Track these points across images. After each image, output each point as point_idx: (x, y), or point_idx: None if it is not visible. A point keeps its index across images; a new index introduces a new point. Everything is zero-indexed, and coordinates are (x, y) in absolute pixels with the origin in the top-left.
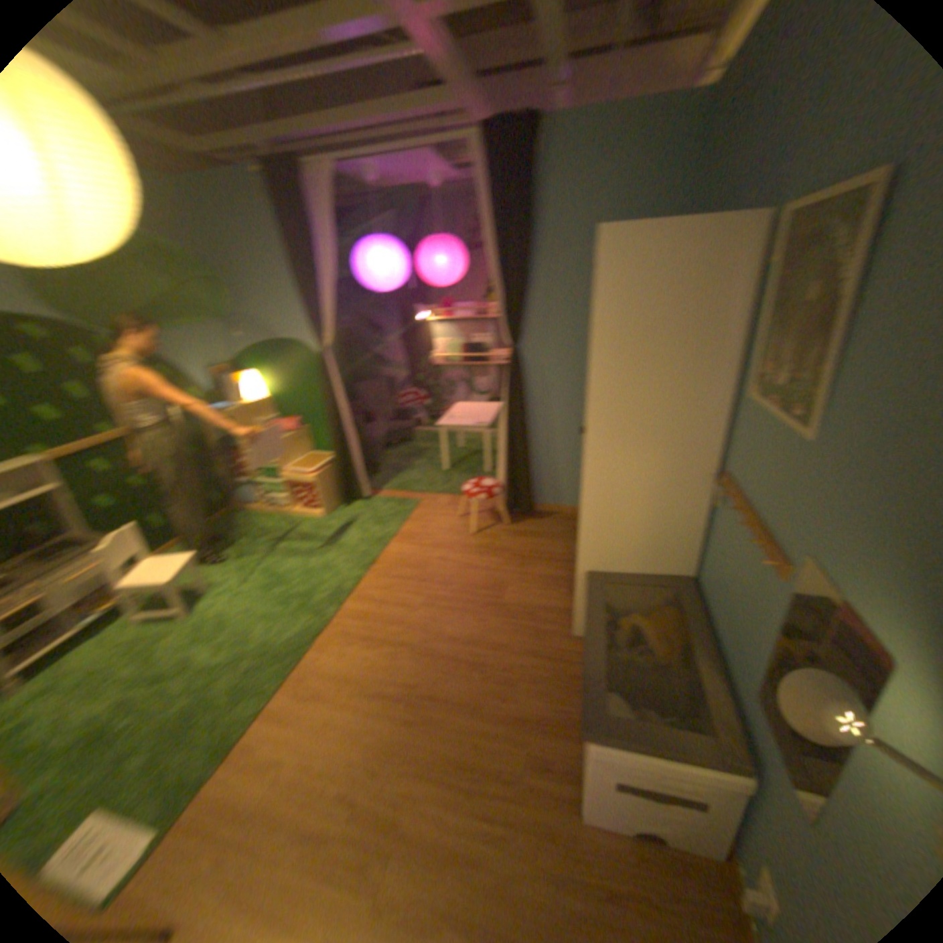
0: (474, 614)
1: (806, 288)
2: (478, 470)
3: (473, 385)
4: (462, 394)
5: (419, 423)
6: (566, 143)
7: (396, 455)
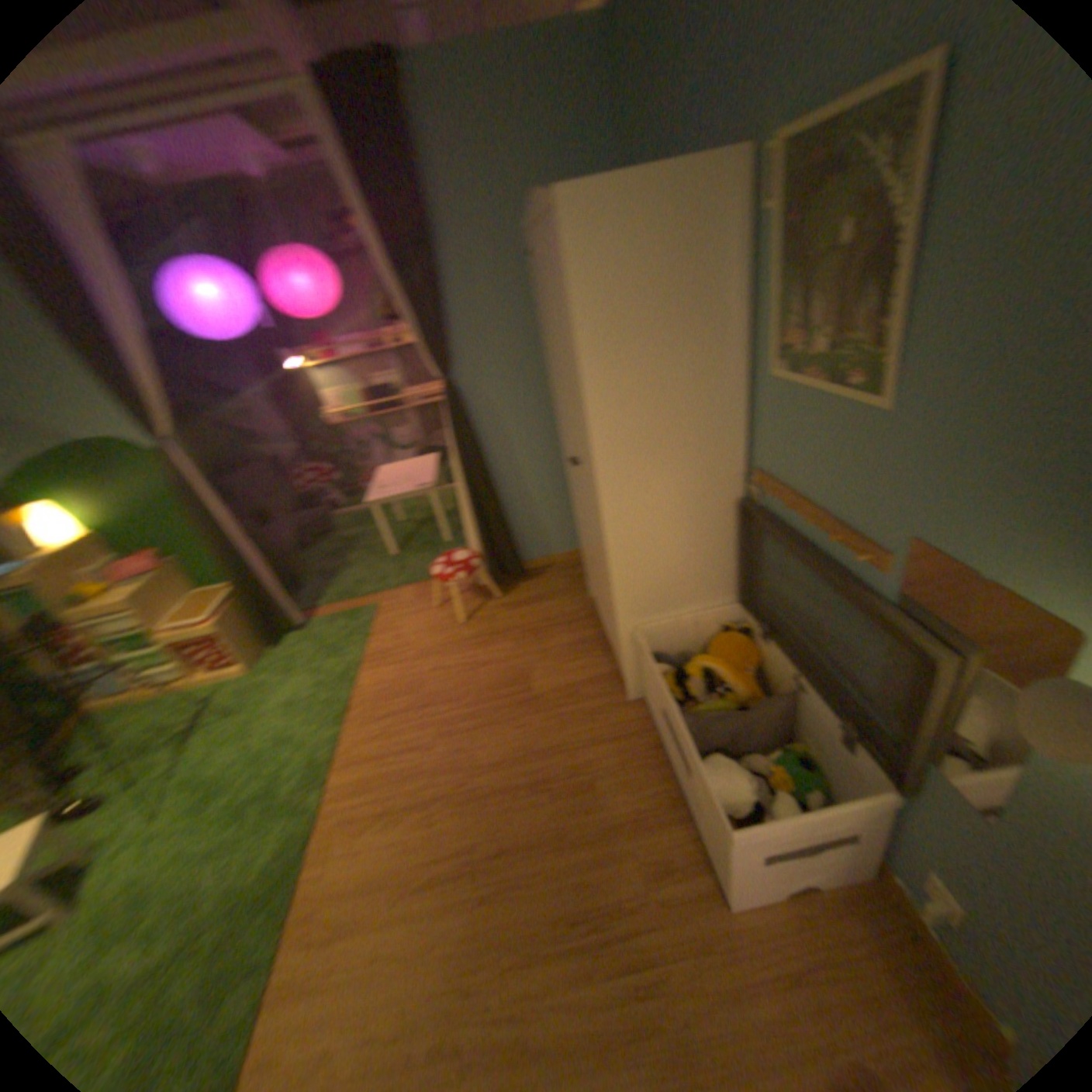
0: (509, 720)
1: (836, 229)
2: (442, 541)
3: (397, 438)
4: (386, 452)
5: (339, 503)
6: (446, 93)
7: (324, 553)
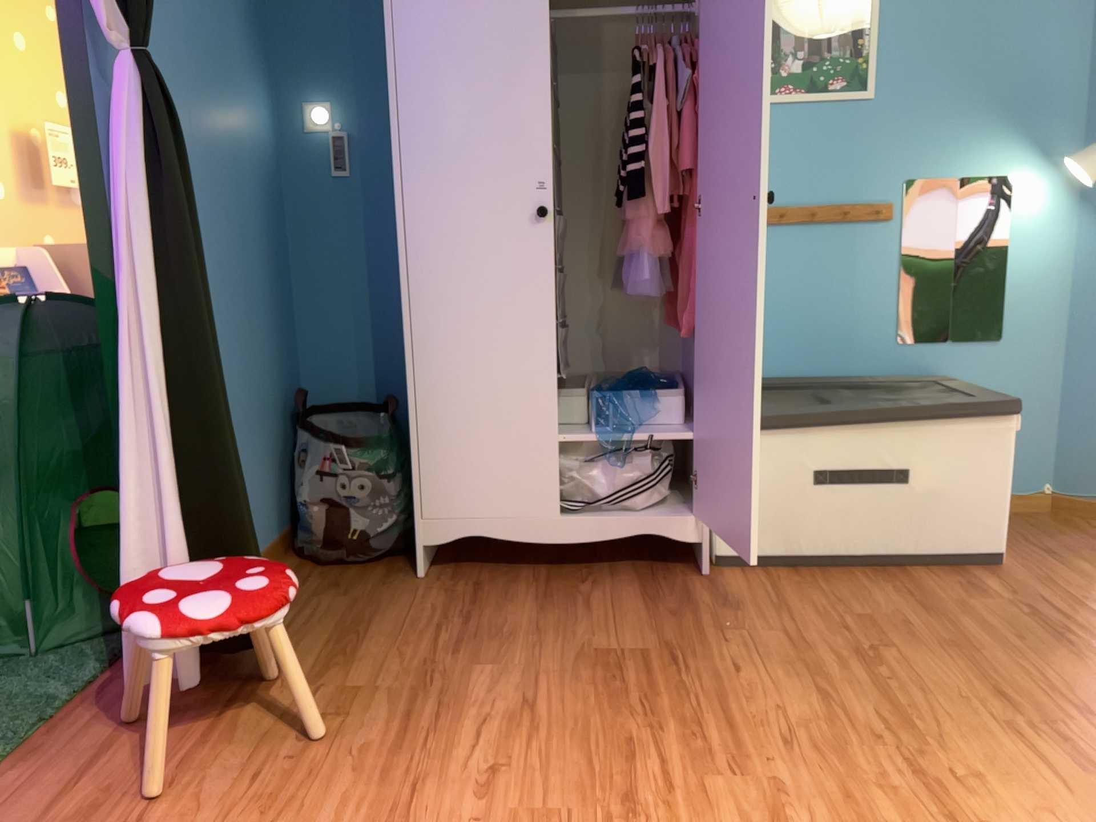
0: (713, 681)
1: None
2: None
3: None
4: None
5: None
6: None
7: None
